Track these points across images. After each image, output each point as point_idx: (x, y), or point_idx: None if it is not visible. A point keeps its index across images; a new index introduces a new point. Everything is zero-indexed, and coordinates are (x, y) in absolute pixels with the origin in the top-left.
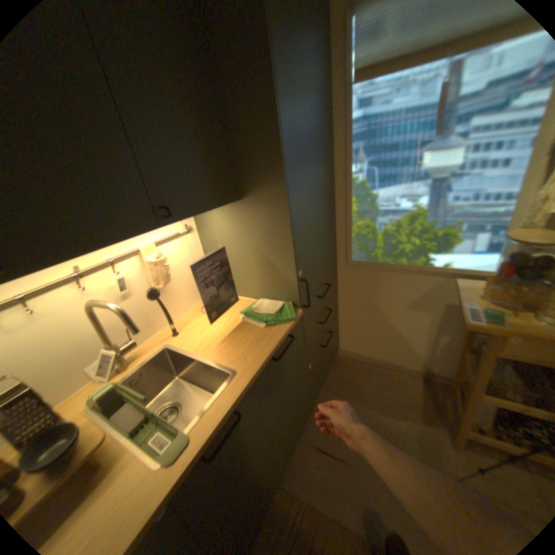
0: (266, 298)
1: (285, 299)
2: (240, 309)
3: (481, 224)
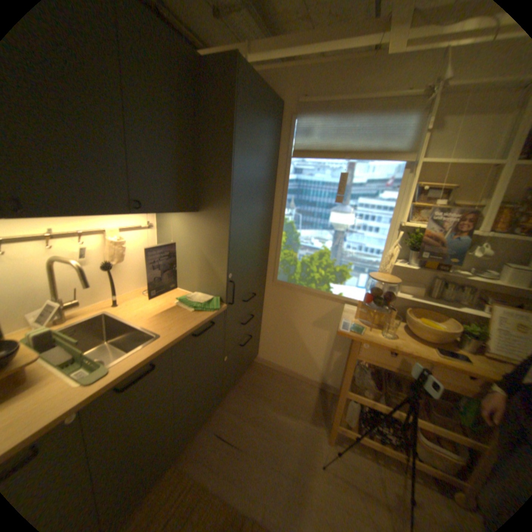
0: (201, 292)
1: (216, 294)
2: (177, 297)
3: (363, 268)
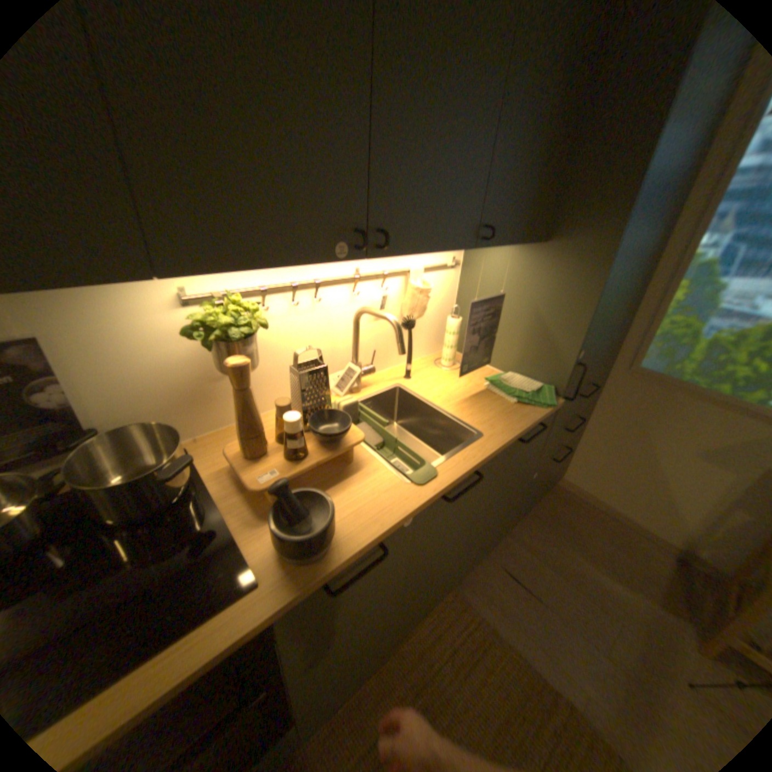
0: (520, 373)
1: (547, 381)
2: (484, 376)
3: None
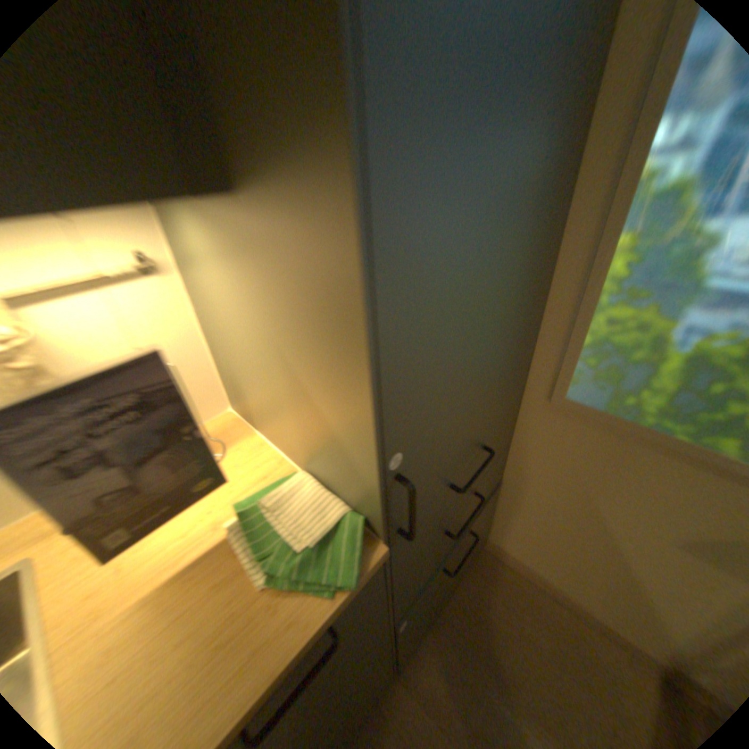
0: (312, 478)
1: (353, 503)
2: (244, 489)
3: None
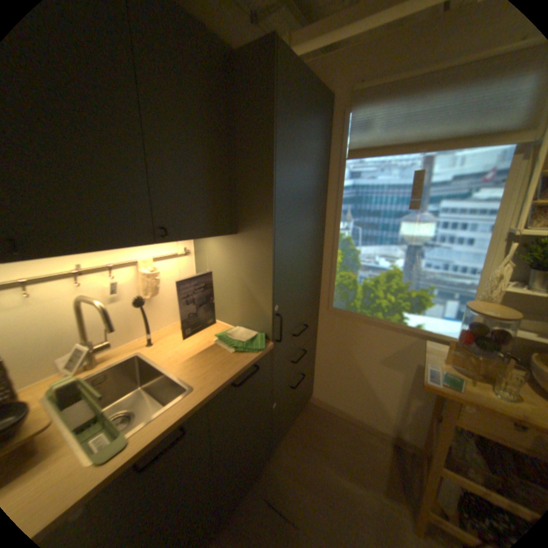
0: (243, 327)
1: (260, 330)
2: (216, 333)
3: (451, 293)
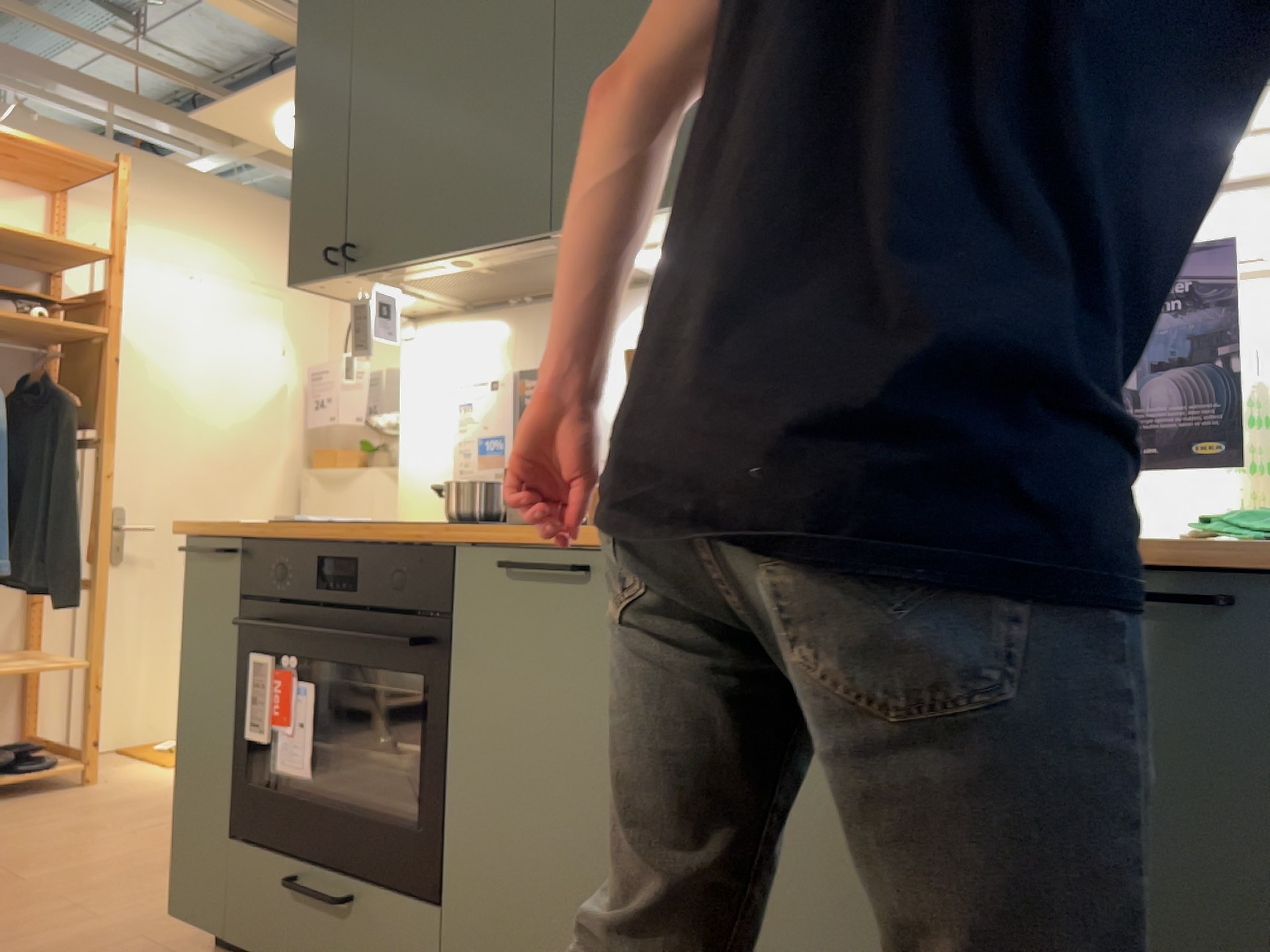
0: None
1: None
2: None
3: None
